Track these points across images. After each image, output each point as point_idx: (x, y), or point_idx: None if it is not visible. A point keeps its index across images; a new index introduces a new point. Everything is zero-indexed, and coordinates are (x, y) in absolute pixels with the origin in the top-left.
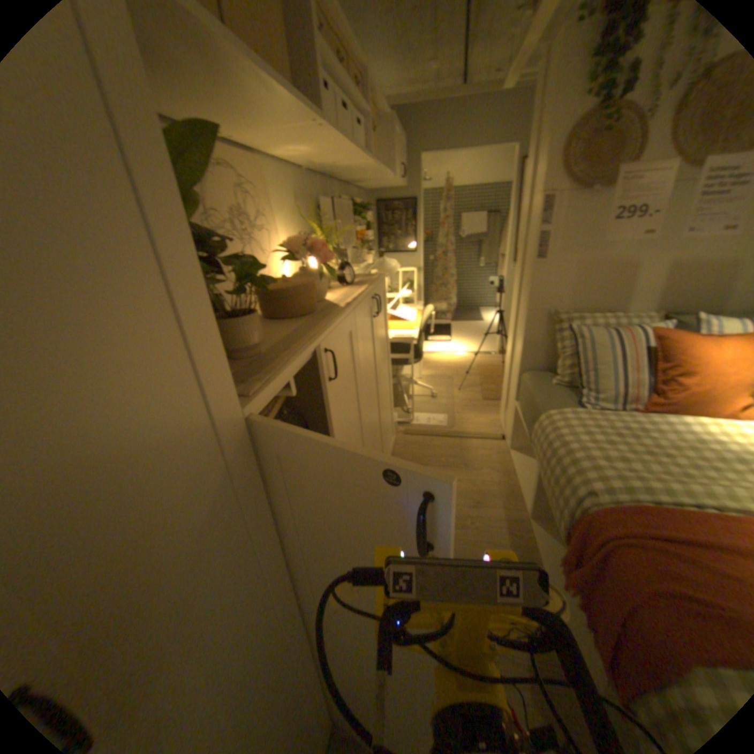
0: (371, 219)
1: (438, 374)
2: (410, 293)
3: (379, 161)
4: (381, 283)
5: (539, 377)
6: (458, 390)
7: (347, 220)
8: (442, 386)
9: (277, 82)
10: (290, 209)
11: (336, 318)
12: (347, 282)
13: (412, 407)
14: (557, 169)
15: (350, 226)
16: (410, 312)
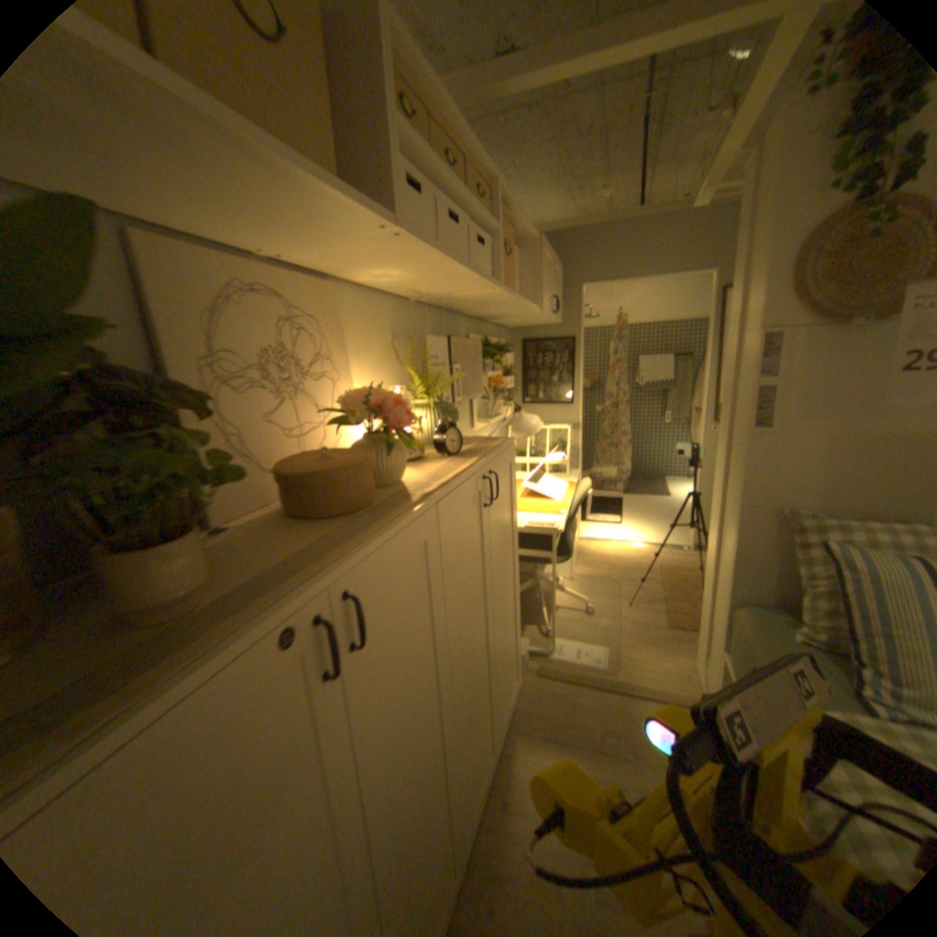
0: (514, 362)
1: (598, 575)
2: (563, 456)
3: (515, 290)
4: (503, 452)
5: (768, 622)
6: (627, 604)
7: (475, 363)
8: (604, 595)
9: (275, 151)
10: (380, 350)
11: (388, 525)
12: (448, 450)
13: (553, 631)
14: (784, 294)
15: (478, 371)
16: (557, 486)
